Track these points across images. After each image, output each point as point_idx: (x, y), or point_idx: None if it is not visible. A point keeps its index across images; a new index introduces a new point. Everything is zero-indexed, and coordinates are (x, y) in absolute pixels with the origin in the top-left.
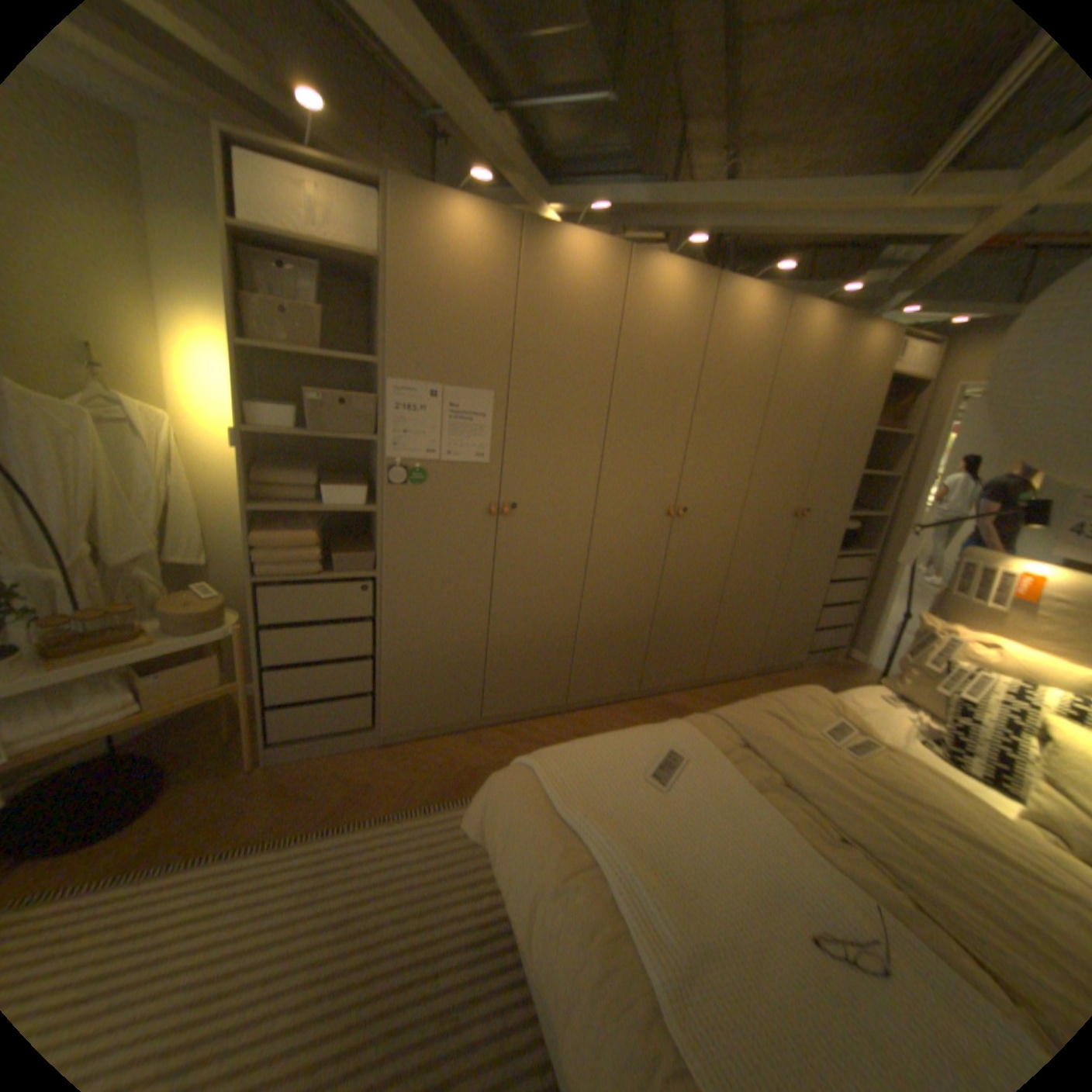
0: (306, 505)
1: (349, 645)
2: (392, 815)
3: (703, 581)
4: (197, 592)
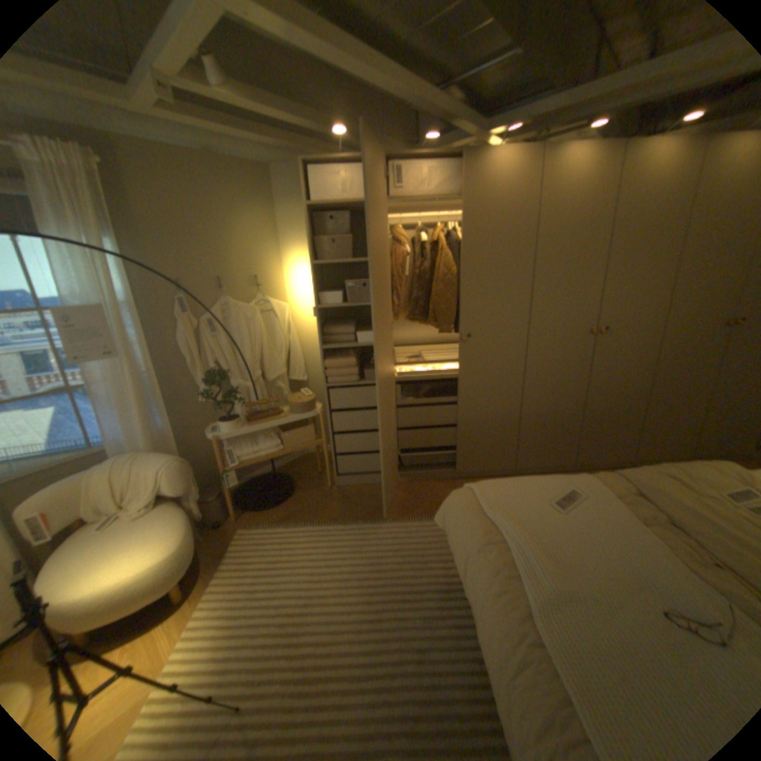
0: (350, 344)
1: (376, 421)
2: (401, 519)
3: (630, 383)
4: (304, 392)
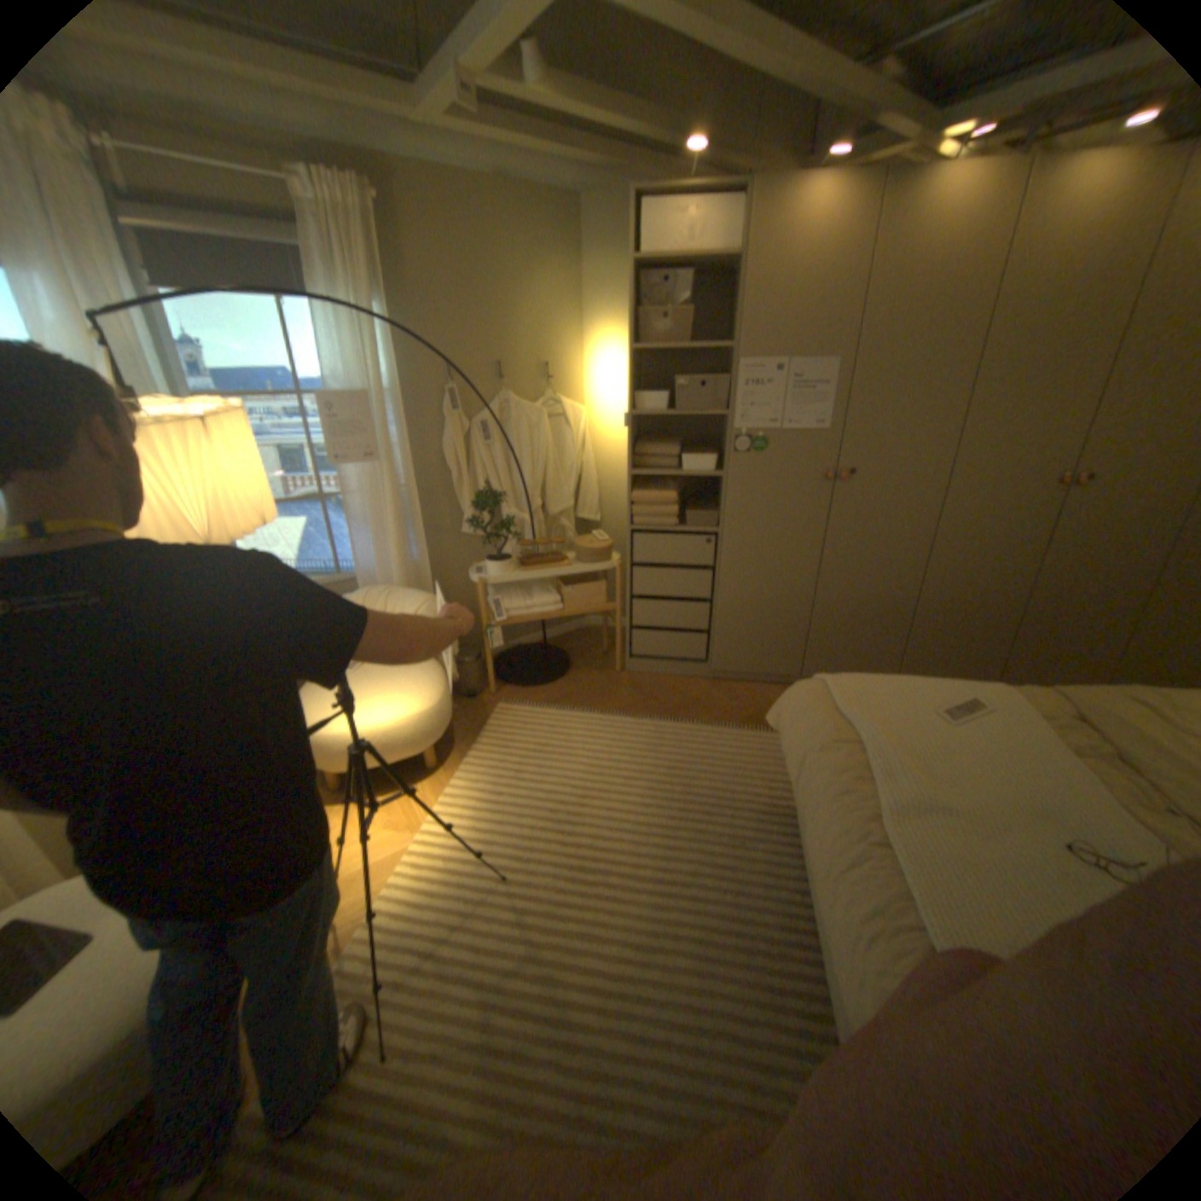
0: (670, 471)
1: (692, 587)
2: (714, 723)
3: (1116, 571)
4: (595, 536)
